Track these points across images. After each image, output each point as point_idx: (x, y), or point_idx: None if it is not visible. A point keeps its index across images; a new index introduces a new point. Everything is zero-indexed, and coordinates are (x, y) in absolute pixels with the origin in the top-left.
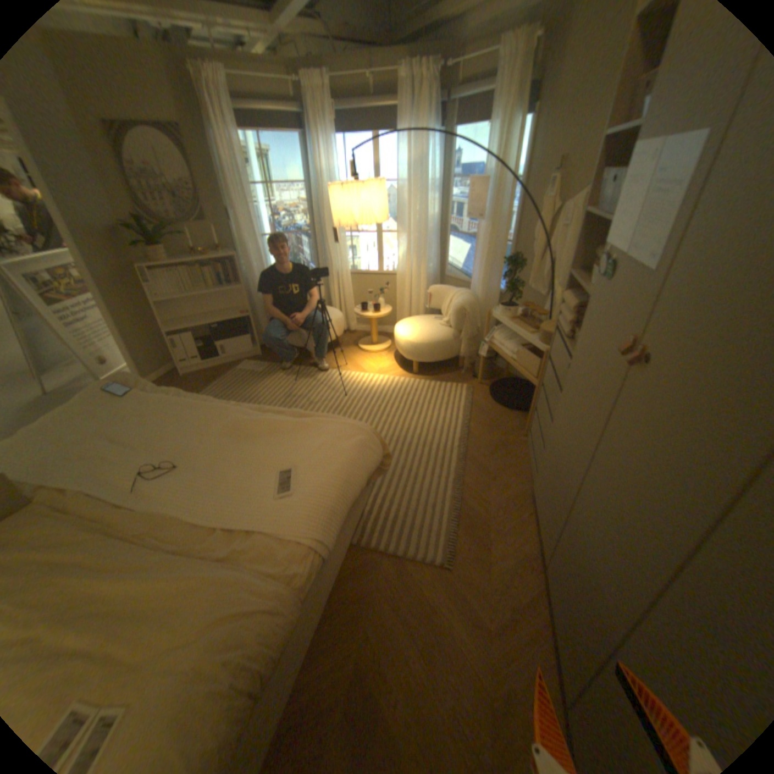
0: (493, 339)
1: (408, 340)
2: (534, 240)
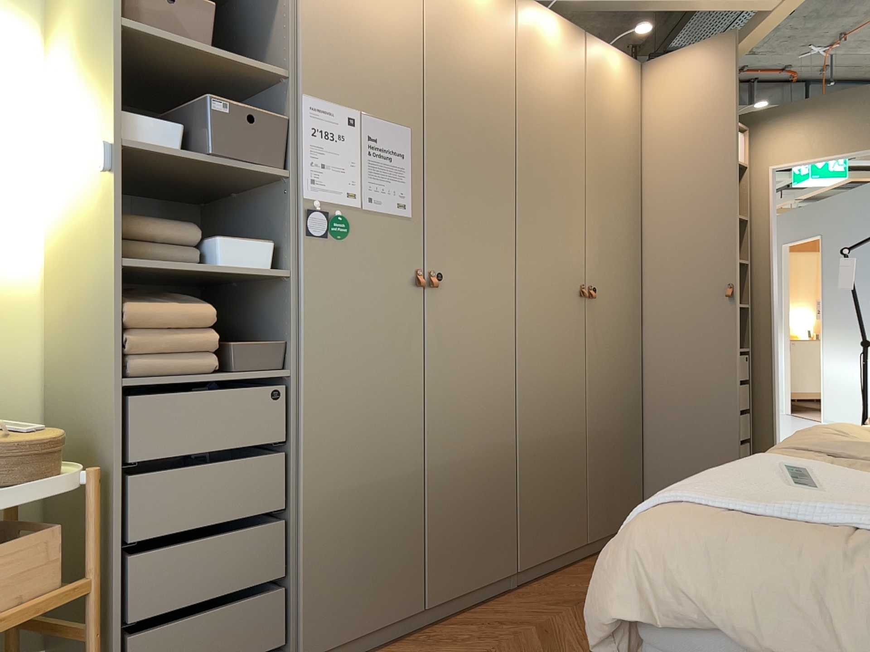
0: None
1: None
2: None
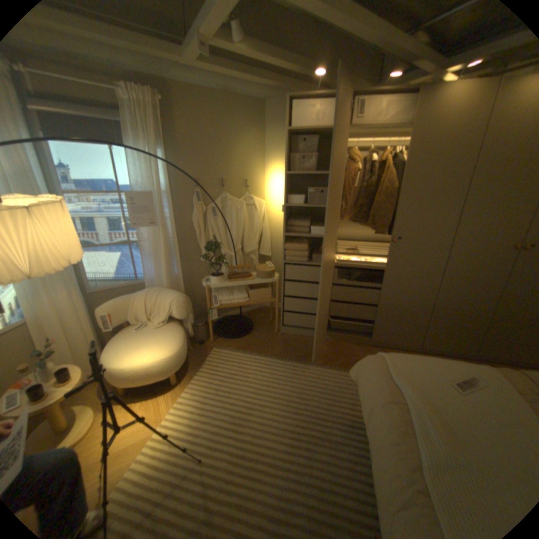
0: (218, 302)
1: (165, 356)
2: (192, 232)
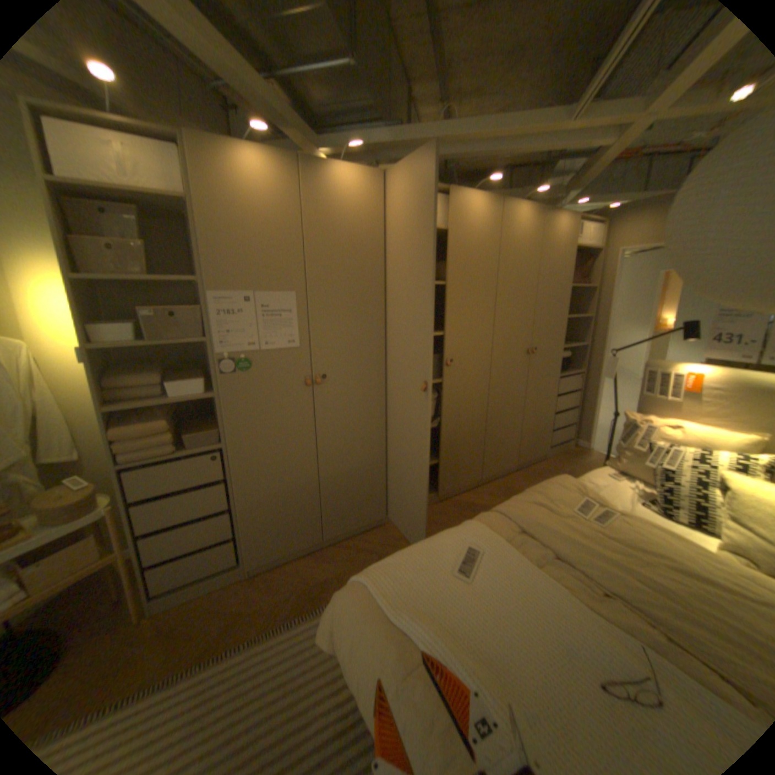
0: None
1: None
2: None
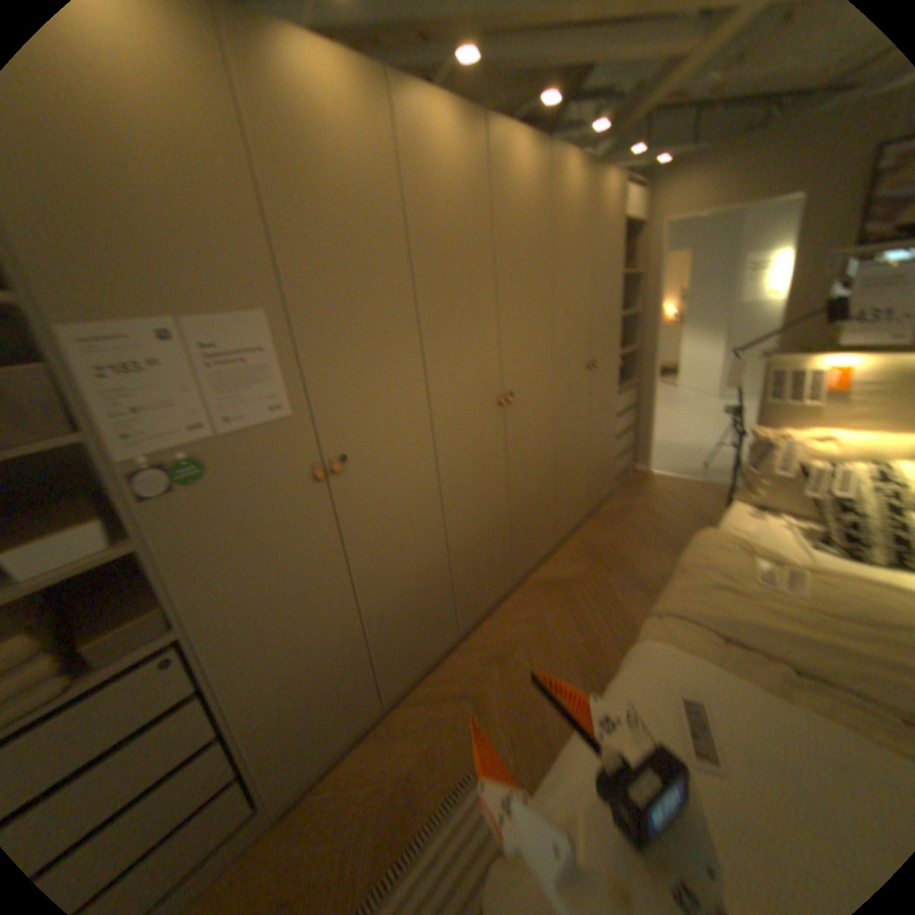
0: None
1: None
2: None
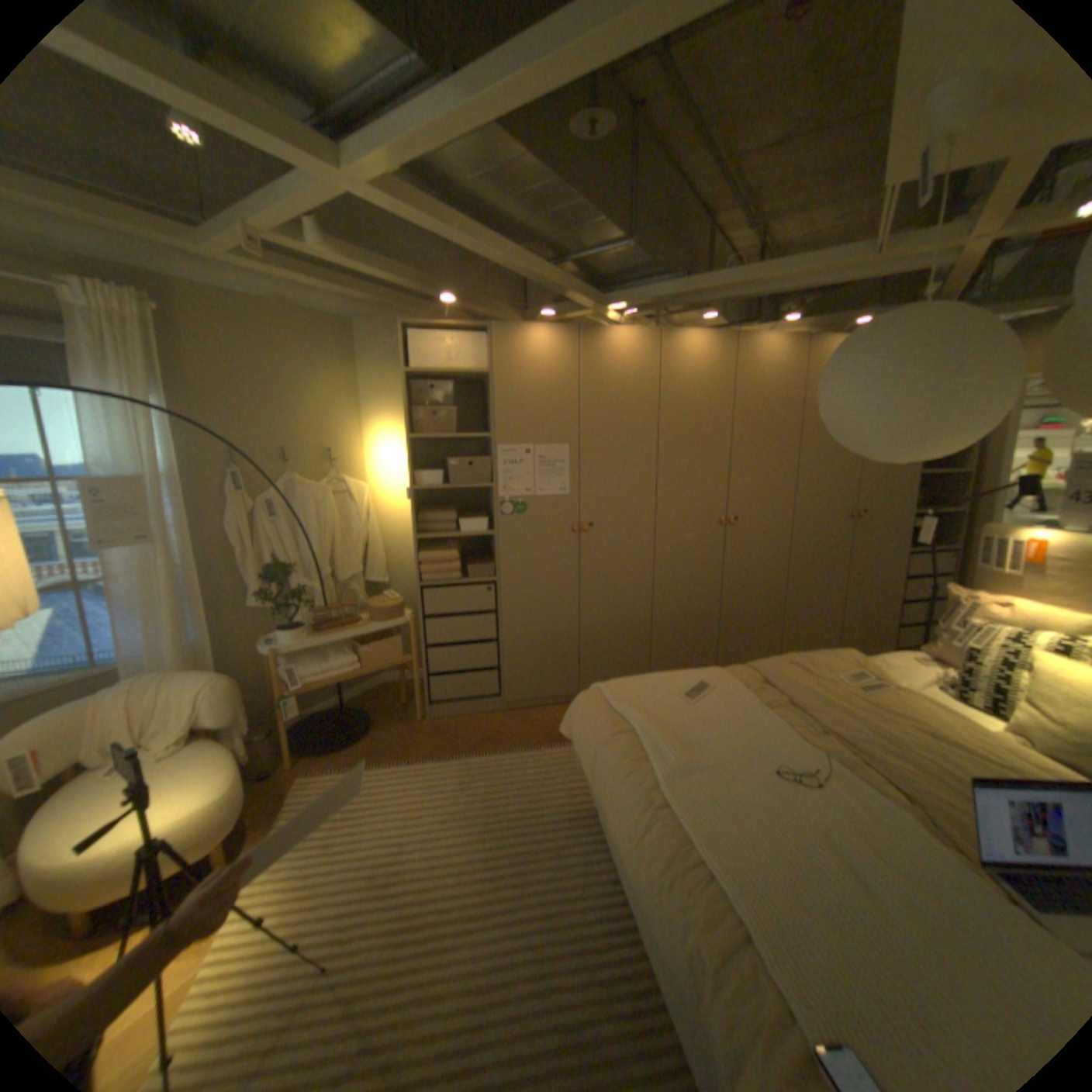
0: (298, 681)
1: (204, 803)
2: (223, 552)
